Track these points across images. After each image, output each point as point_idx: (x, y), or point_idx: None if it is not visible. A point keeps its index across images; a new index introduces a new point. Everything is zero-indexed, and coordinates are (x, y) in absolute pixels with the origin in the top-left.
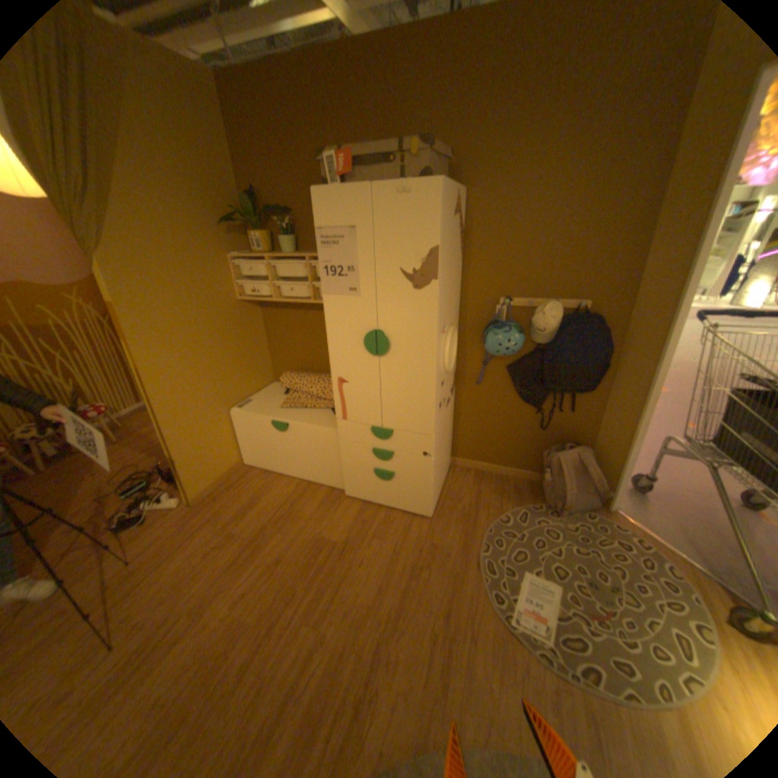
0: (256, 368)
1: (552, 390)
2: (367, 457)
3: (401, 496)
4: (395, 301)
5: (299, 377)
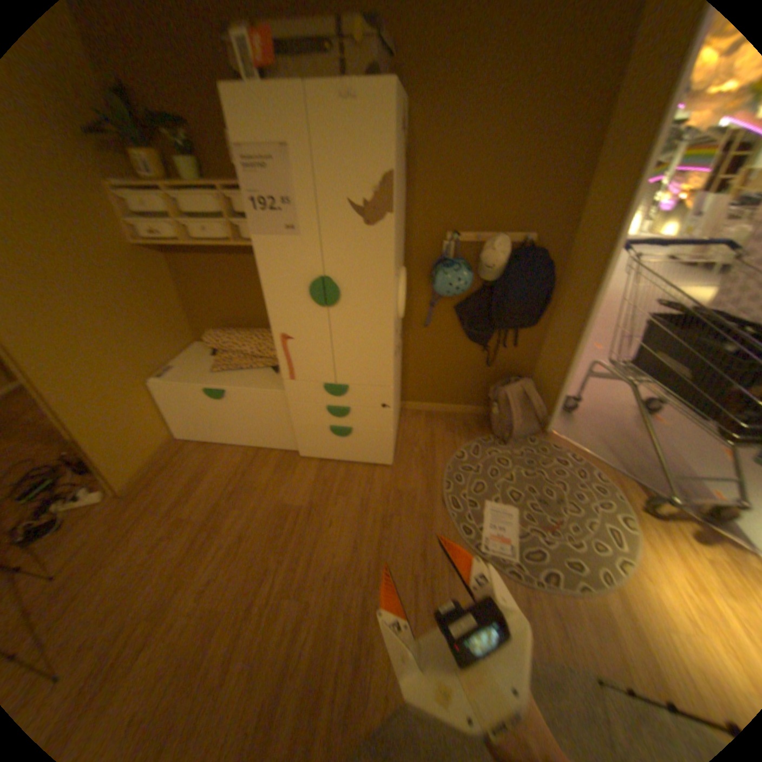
0: (167, 327)
1: (498, 327)
2: (320, 415)
3: (359, 449)
4: (343, 240)
5: (224, 334)
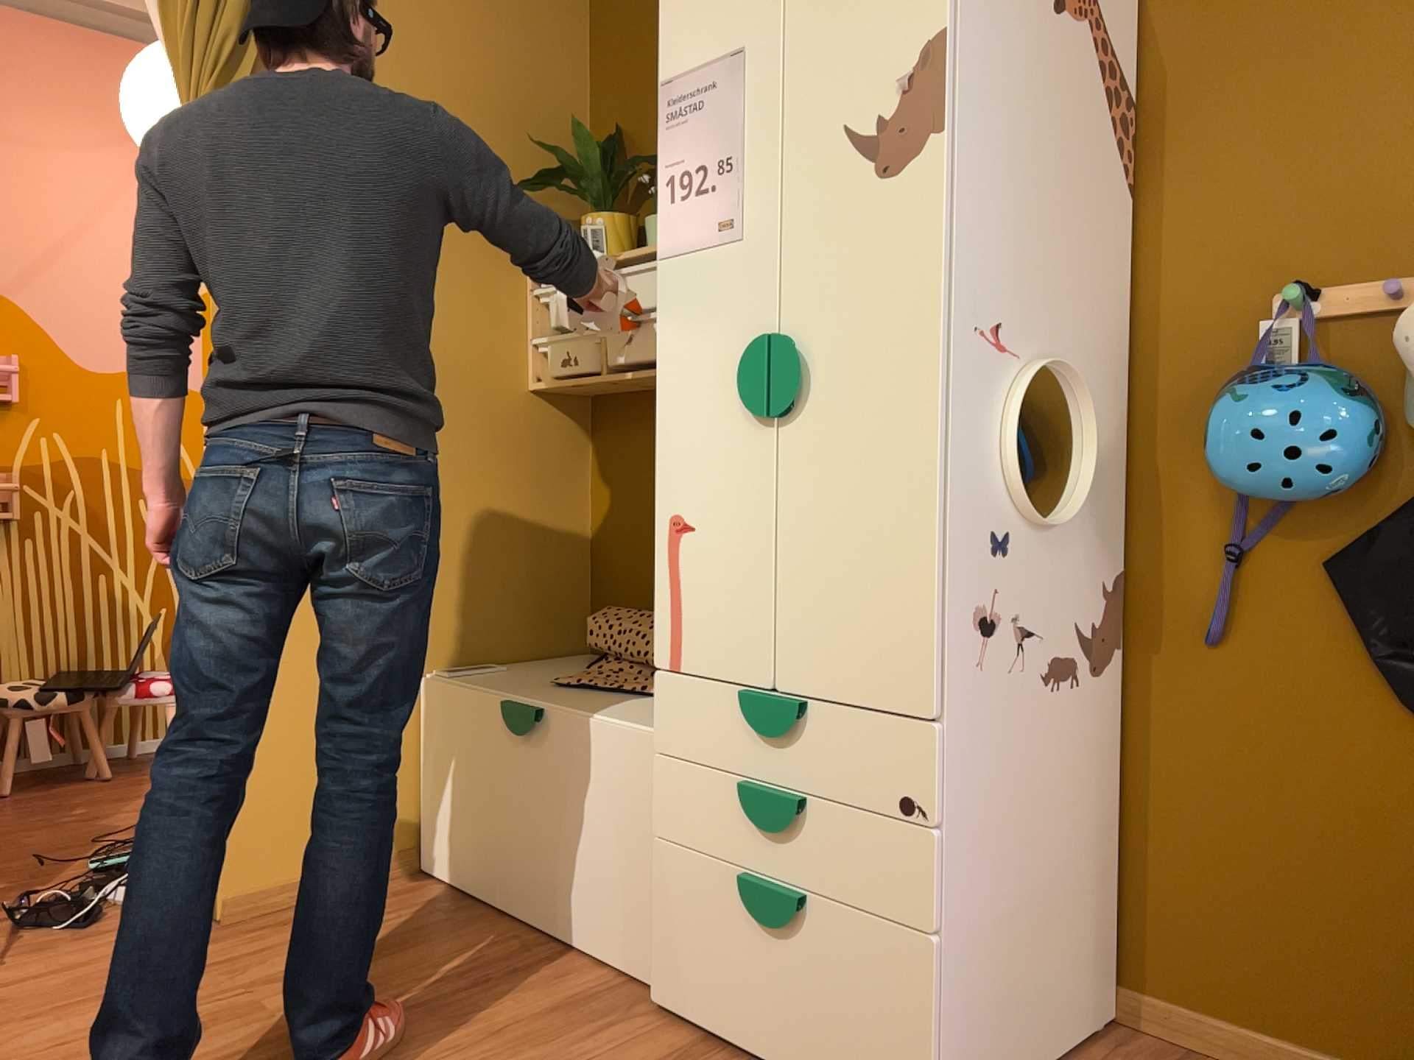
0: (537, 587)
1: None
2: (725, 823)
3: (824, 1018)
4: (831, 225)
5: (635, 616)
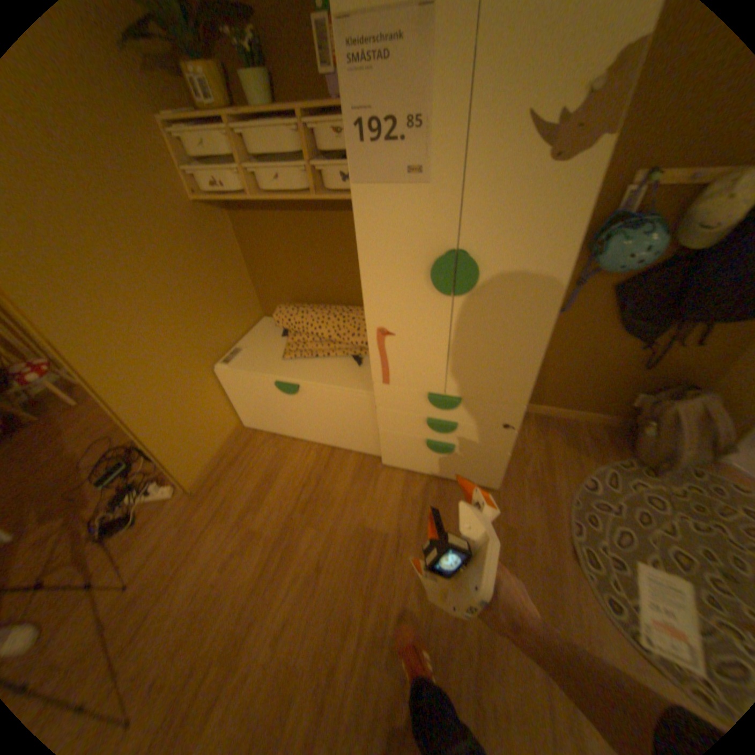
0: (236, 302)
1: (689, 319)
2: (416, 427)
3: (460, 469)
4: (506, 188)
5: (299, 313)
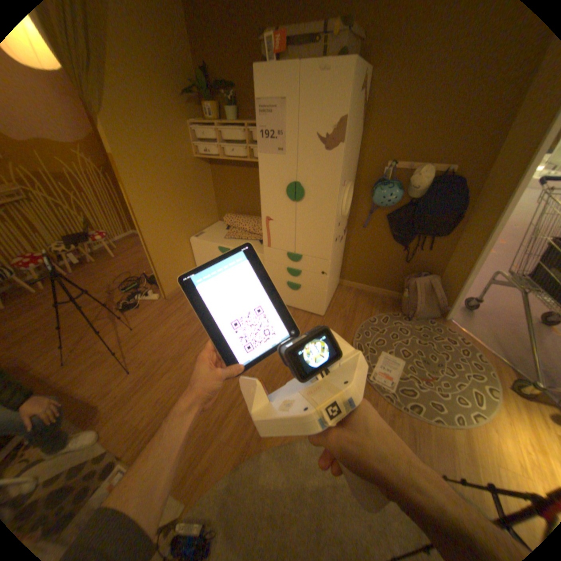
0: (206, 210)
1: (417, 233)
2: (282, 274)
3: (303, 301)
4: (311, 159)
5: (236, 218)
